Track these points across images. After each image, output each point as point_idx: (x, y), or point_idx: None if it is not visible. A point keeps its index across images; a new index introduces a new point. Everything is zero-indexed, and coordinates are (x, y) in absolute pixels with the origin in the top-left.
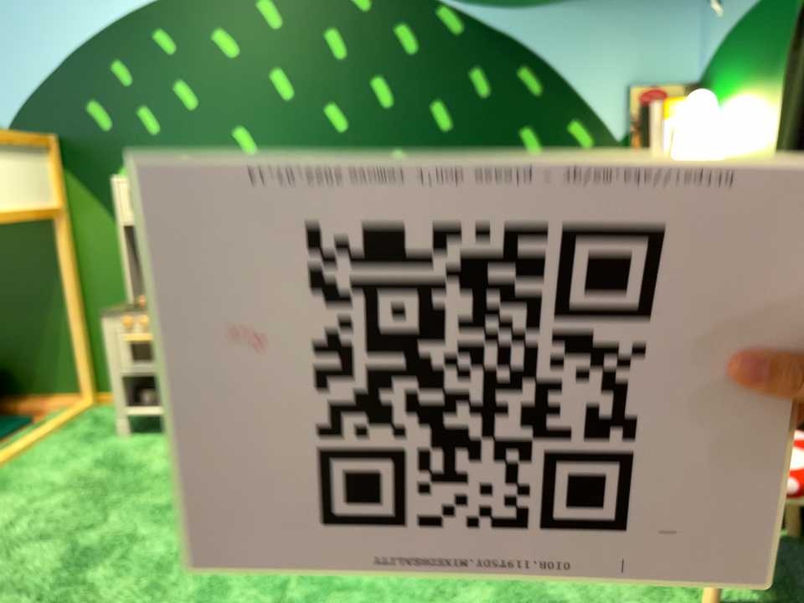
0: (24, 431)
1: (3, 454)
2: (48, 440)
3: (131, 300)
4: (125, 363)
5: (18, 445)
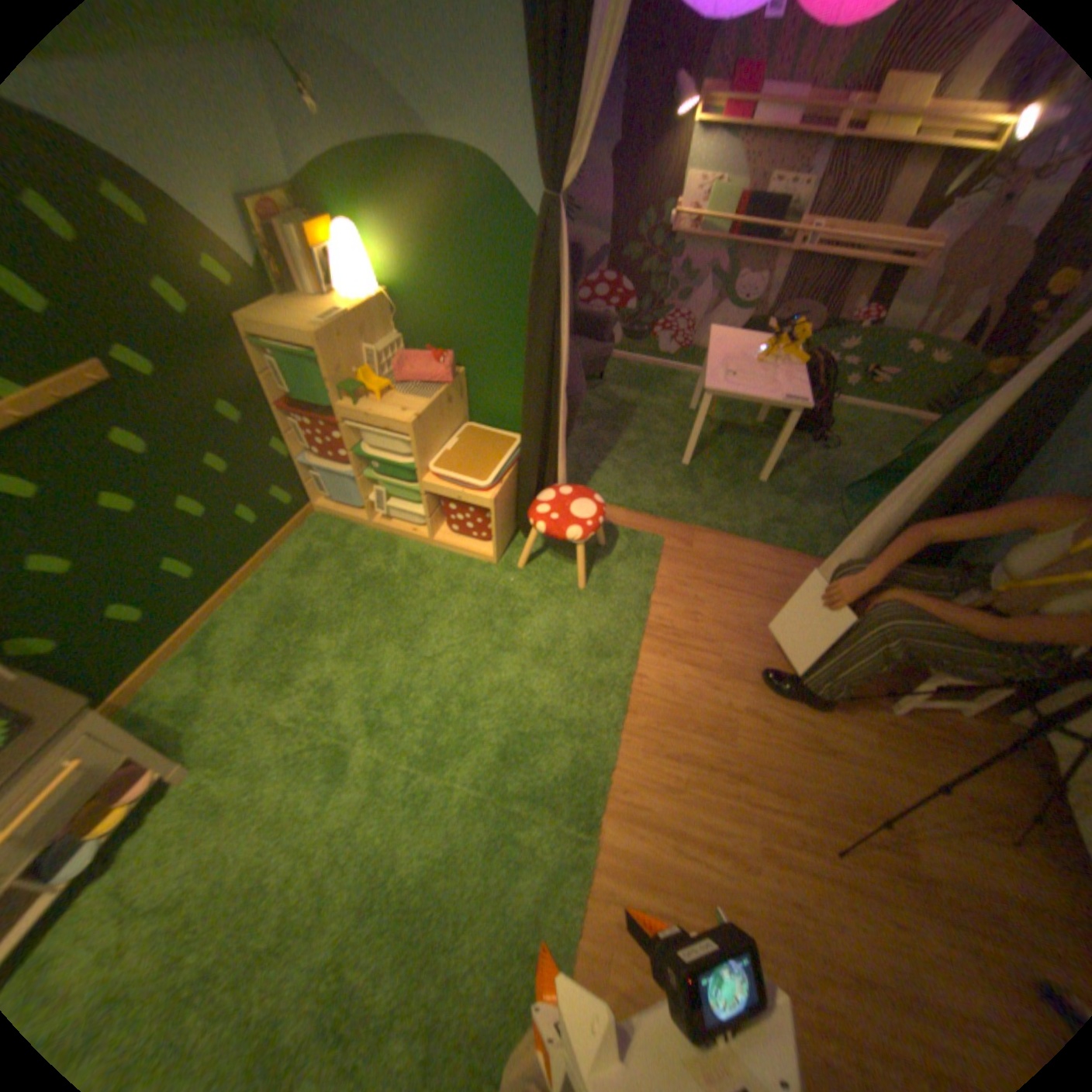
0: None
1: None
2: None
3: None
4: None
5: None
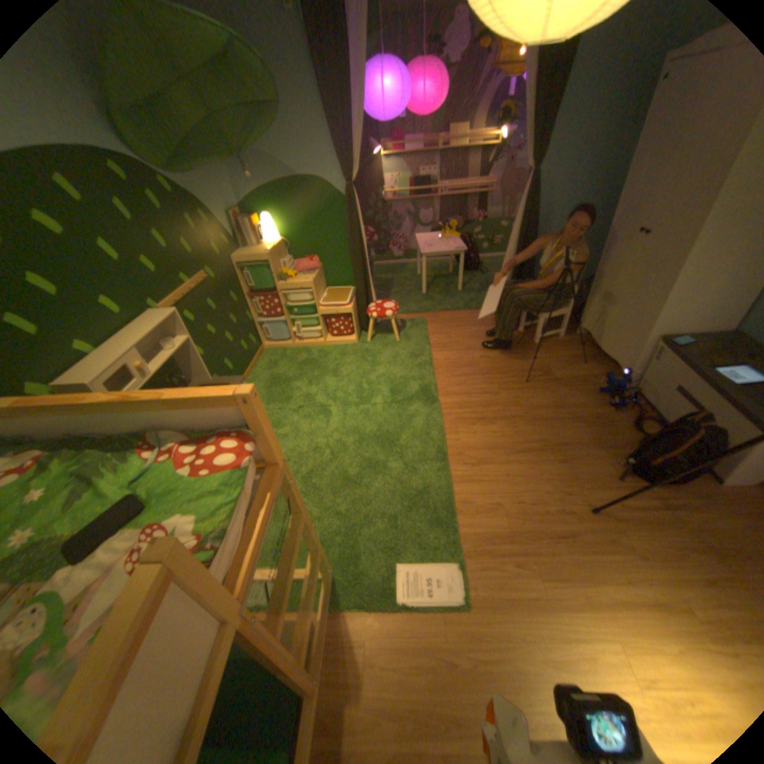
0: None
1: None
2: None
3: None
4: None
5: None
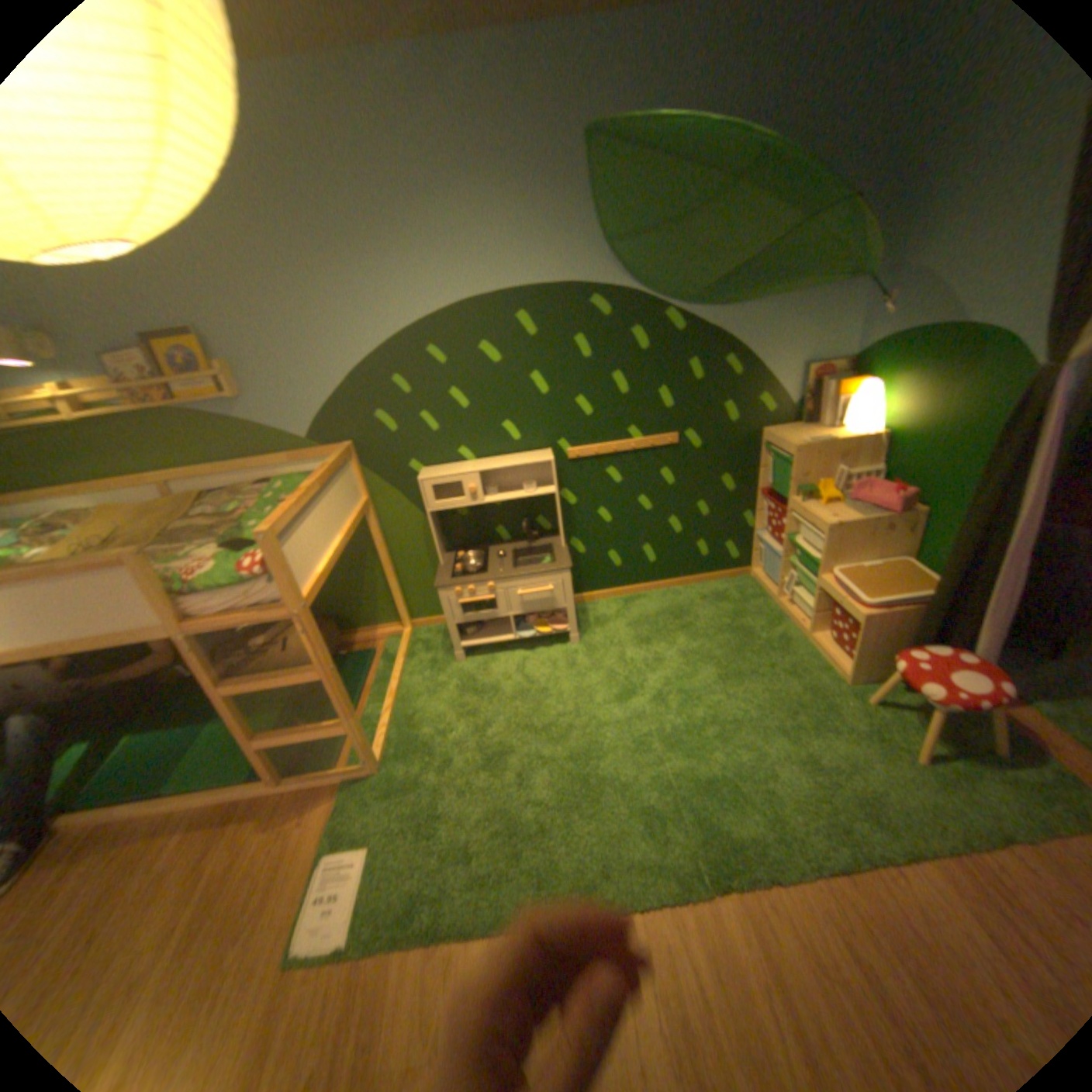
0: (378, 663)
1: (390, 693)
2: (405, 671)
3: (442, 565)
4: (453, 614)
5: (392, 683)
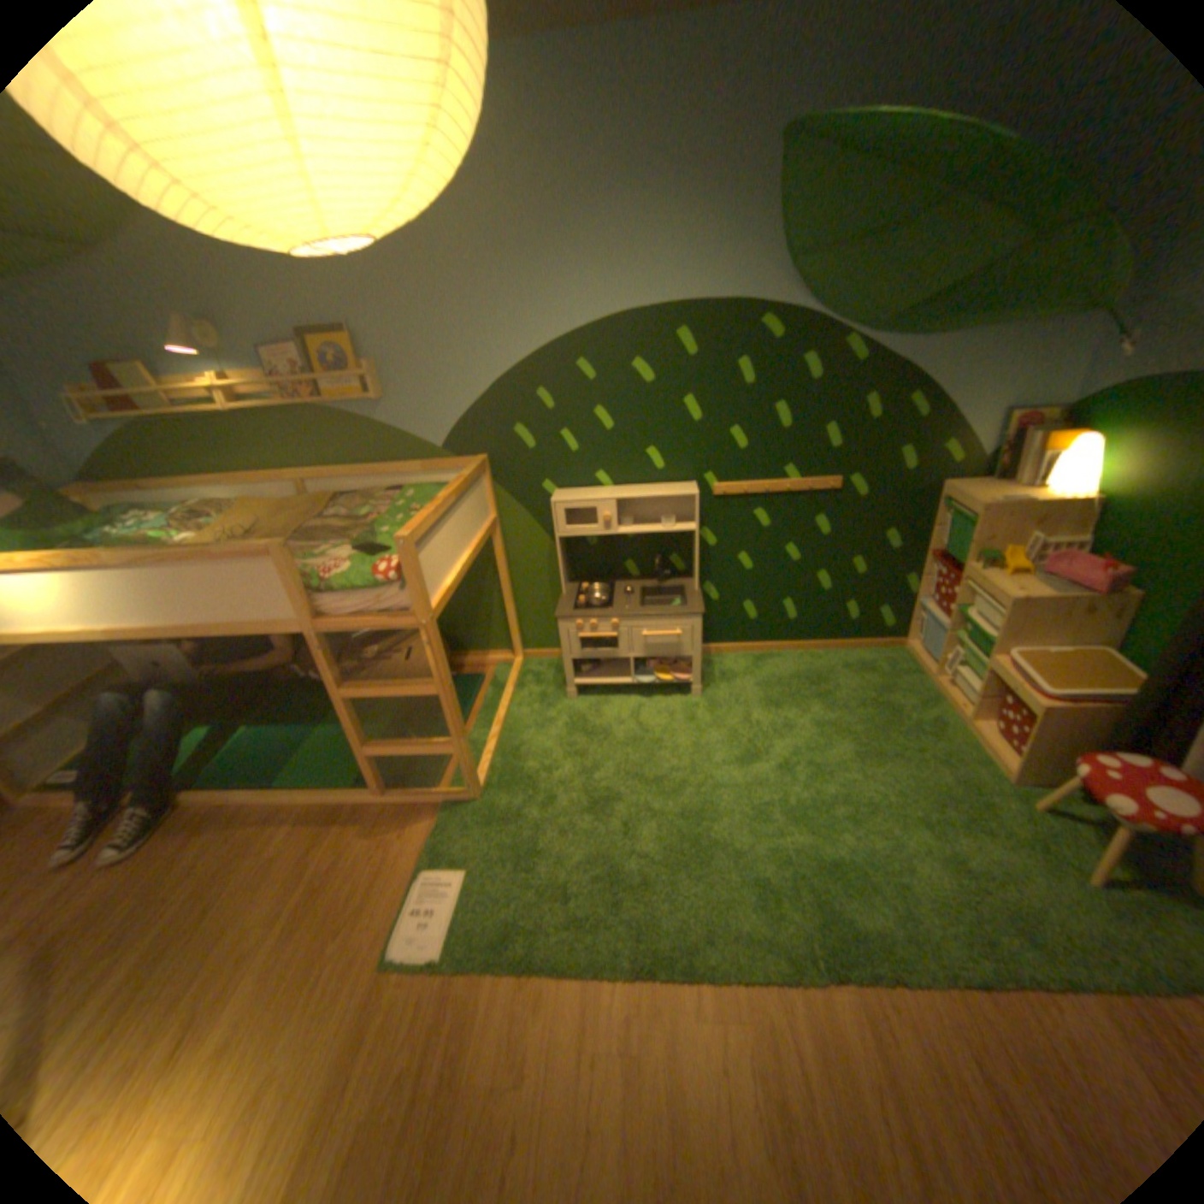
0: (487, 689)
1: (497, 721)
2: (514, 702)
3: (565, 595)
4: (570, 648)
5: (501, 711)
